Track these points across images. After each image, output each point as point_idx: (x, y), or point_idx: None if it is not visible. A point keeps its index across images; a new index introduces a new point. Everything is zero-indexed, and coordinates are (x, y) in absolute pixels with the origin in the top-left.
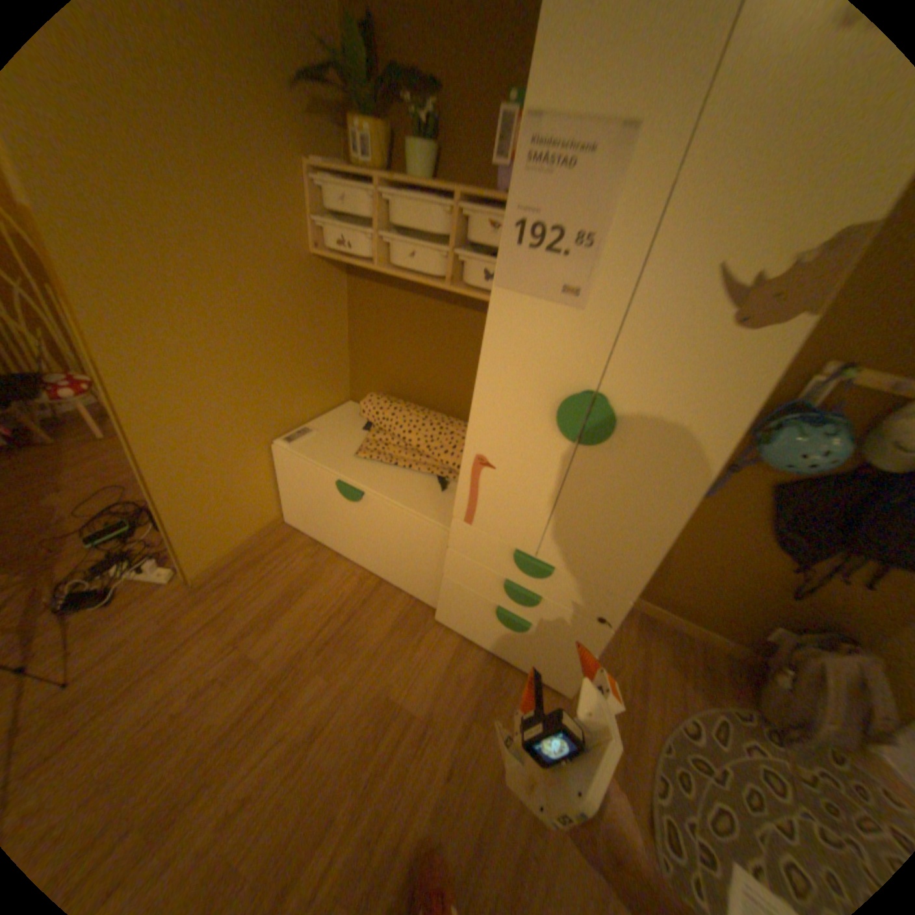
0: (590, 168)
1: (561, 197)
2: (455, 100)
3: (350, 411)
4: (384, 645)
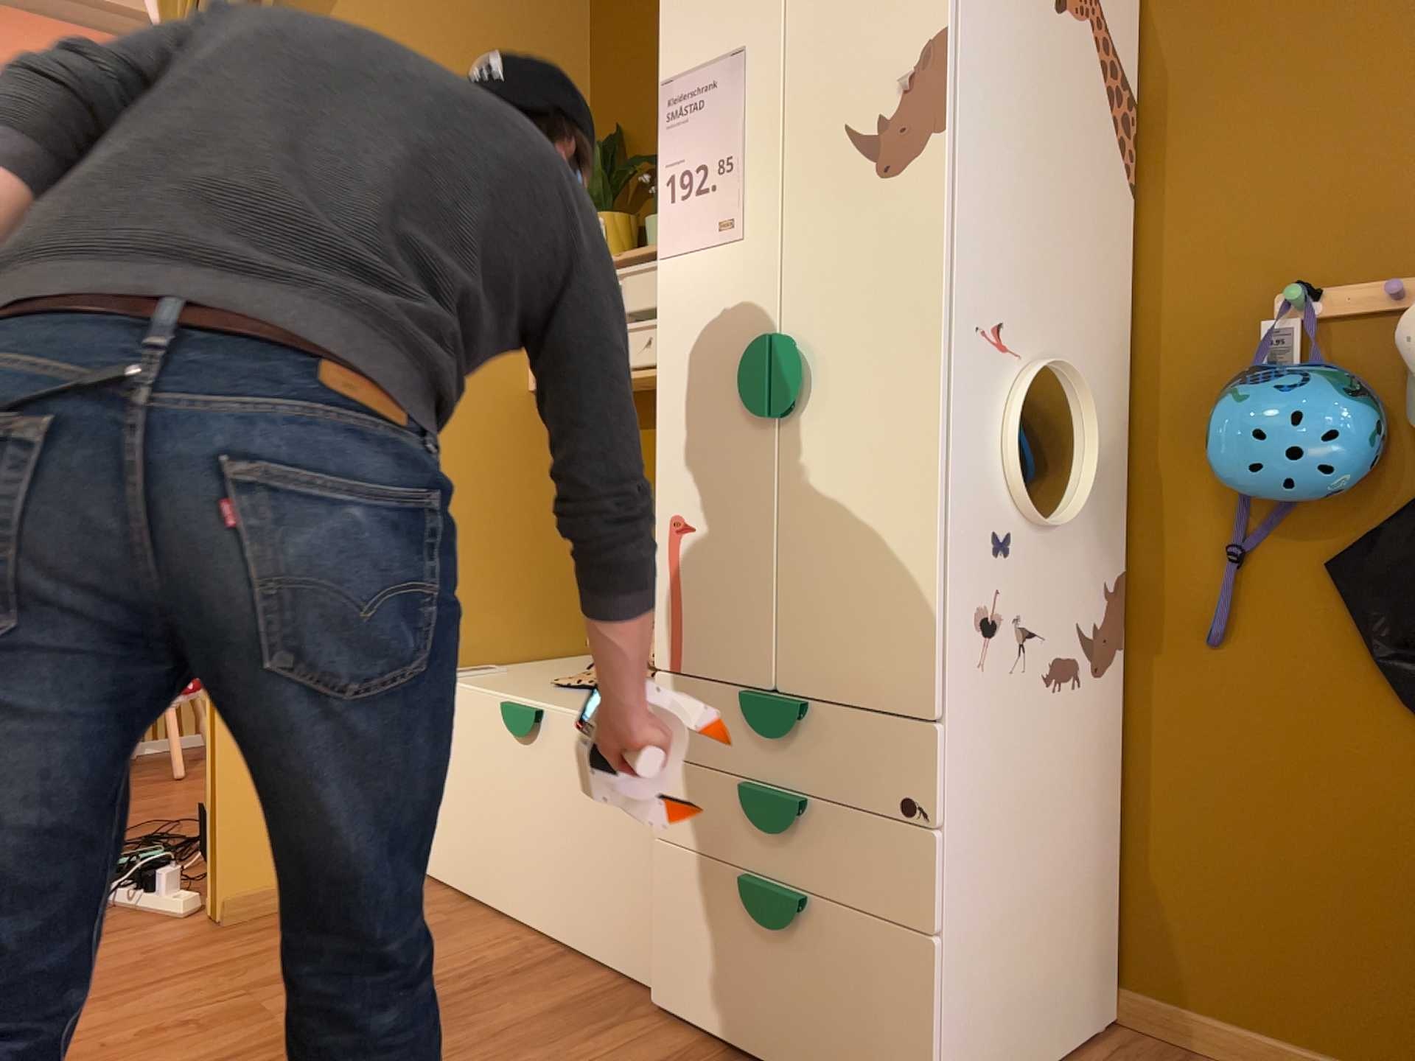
0: (715, 101)
1: (699, 136)
2: None
3: (579, 661)
4: (524, 1027)
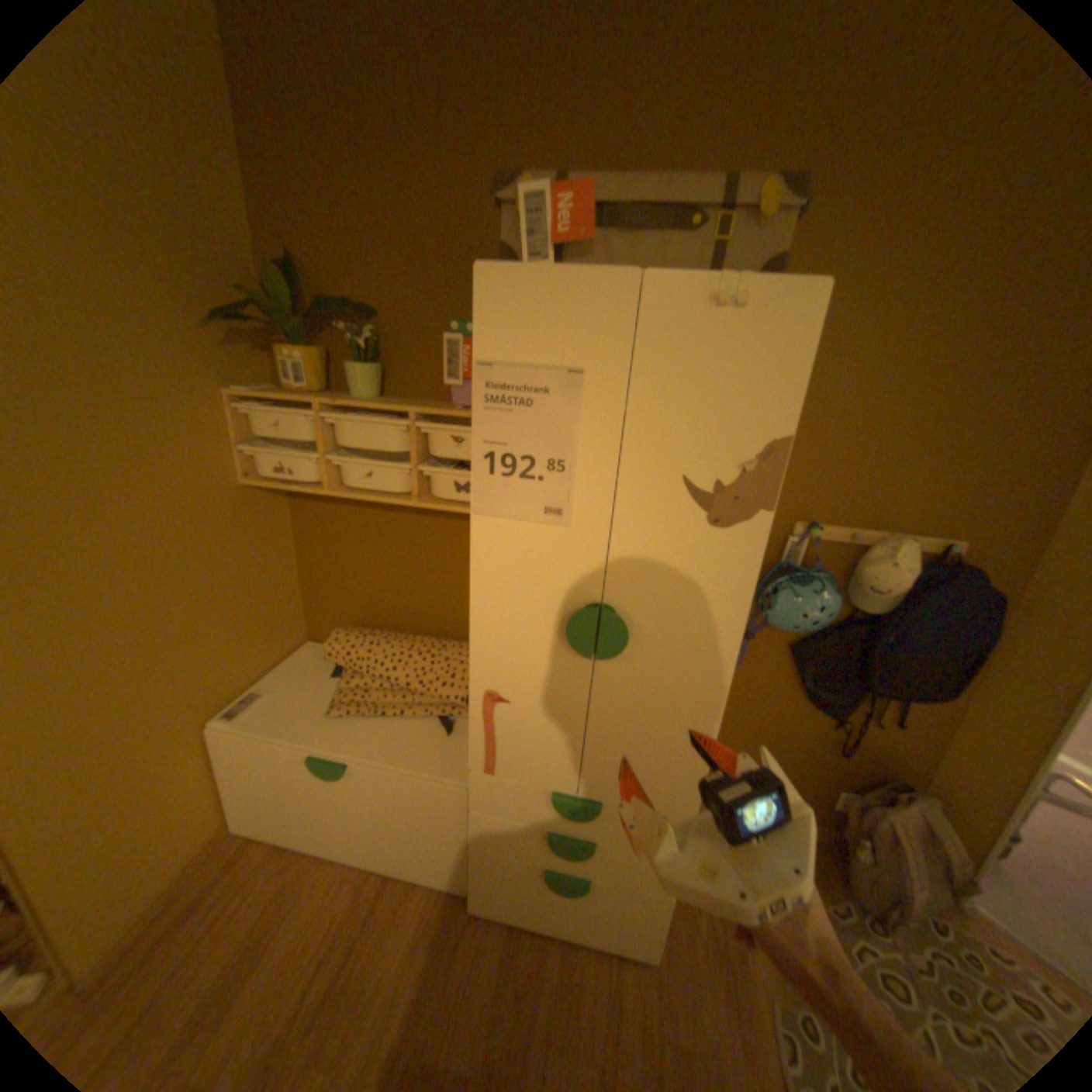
0: (547, 406)
1: (526, 430)
2: (394, 323)
3: (311, 655)
4: (405, 979)
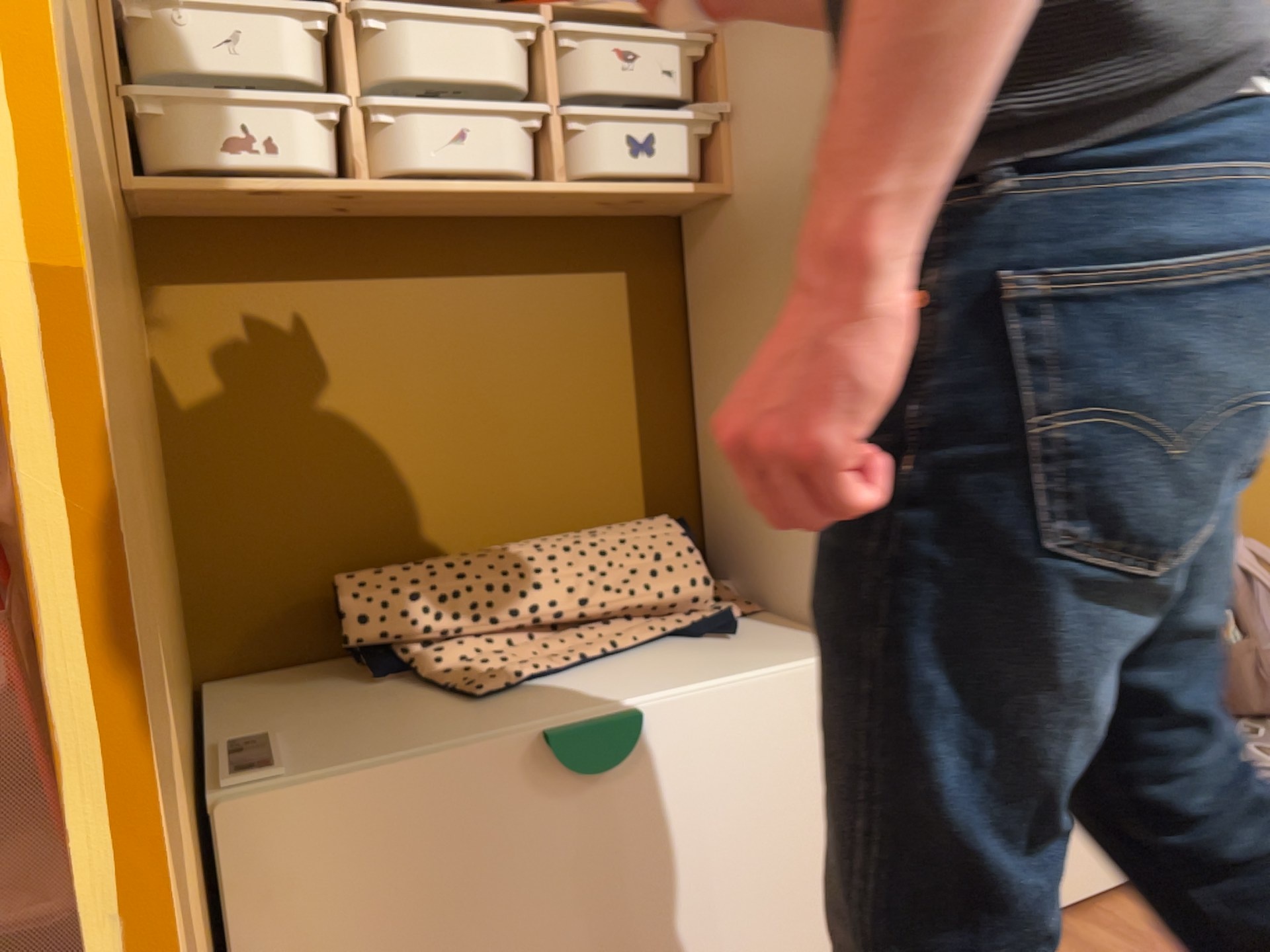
0: None
1: None
2: None
3: (255, 688)
4: None
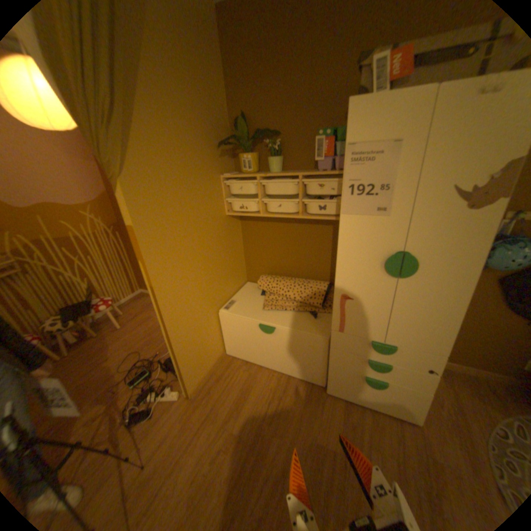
0: (382, 159)
1: (370, 172)
2: (287, 136)
3: (250, 287)
4: (304, 413)
